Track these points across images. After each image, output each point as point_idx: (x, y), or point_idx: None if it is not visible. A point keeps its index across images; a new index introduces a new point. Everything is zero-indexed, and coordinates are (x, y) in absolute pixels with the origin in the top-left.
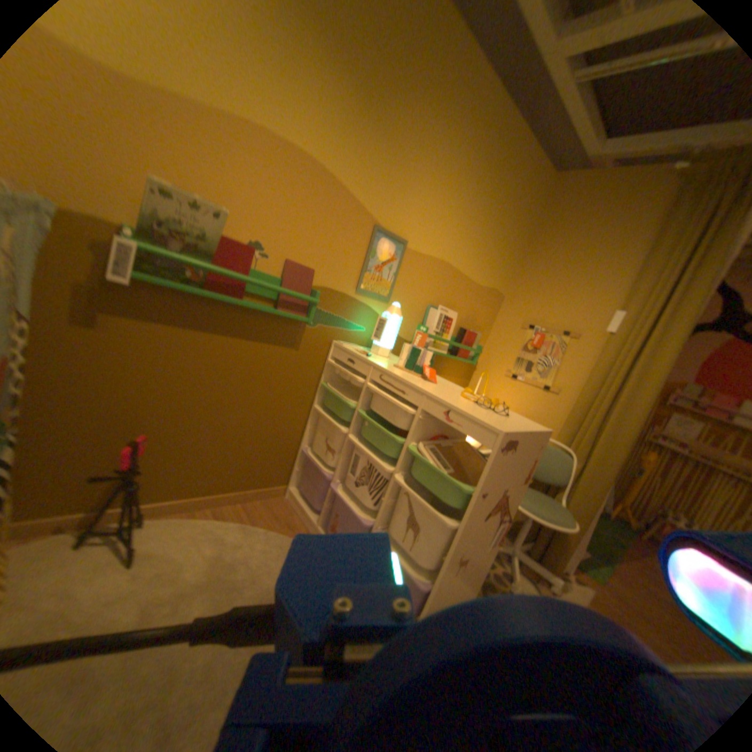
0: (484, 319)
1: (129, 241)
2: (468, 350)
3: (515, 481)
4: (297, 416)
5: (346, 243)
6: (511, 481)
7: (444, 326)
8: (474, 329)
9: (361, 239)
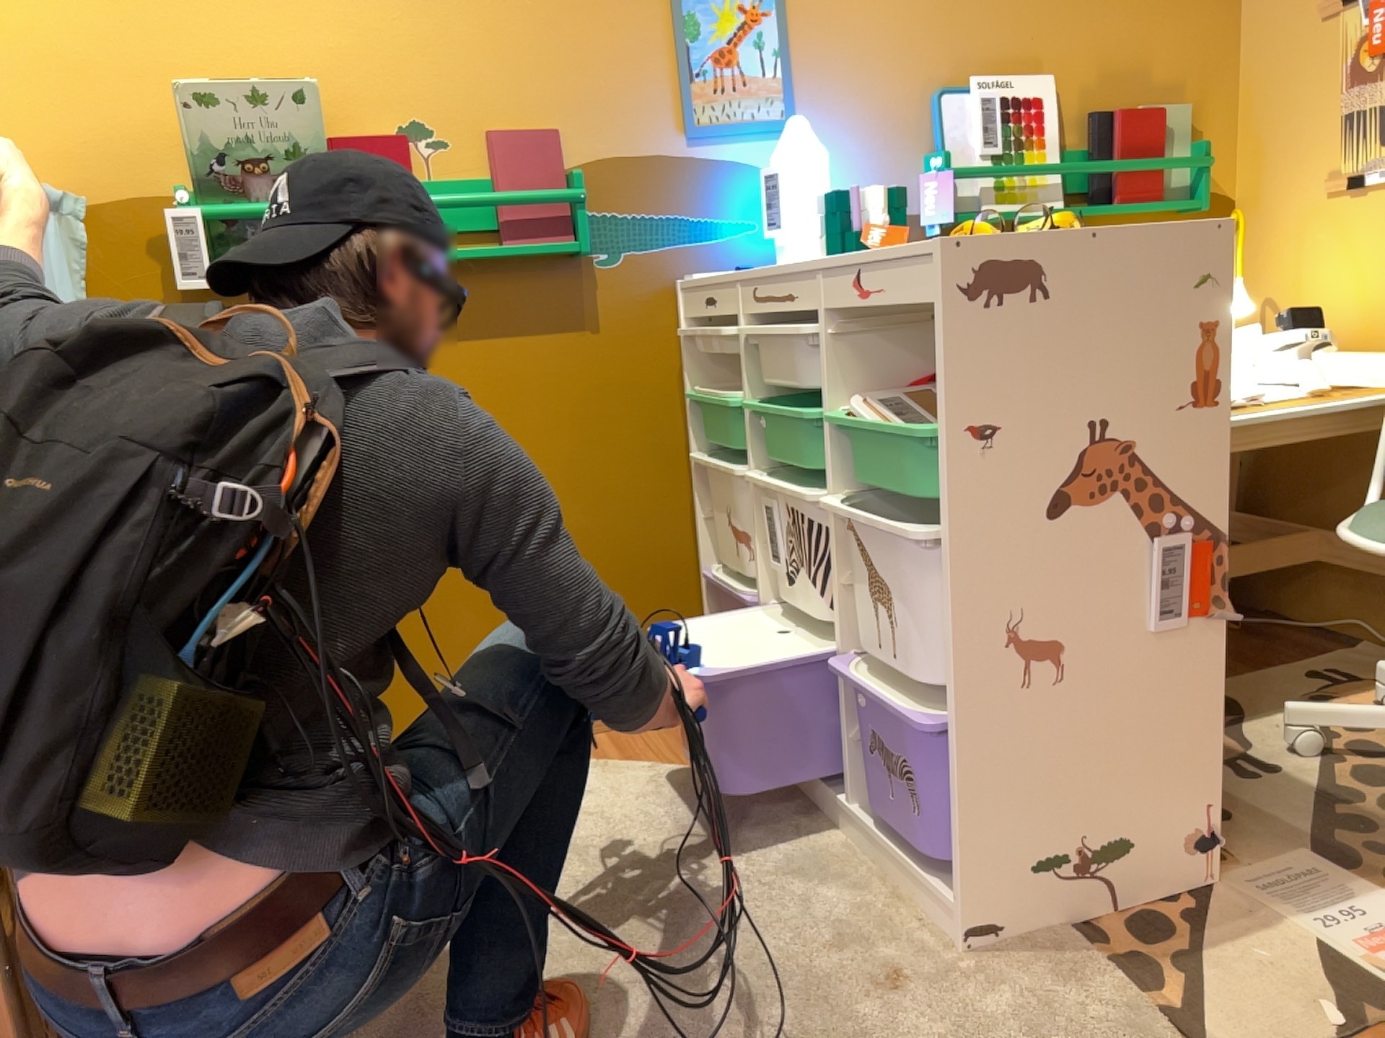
0: (1182, 56)
1: (193, 209)
2: (1148, 170)
3: (1100, 389)
4: (656, 489)
5: (608, 34)
6: (1078, 390)
7: (1011, 128)
8: (1153, 100)
9: (641, 7)
